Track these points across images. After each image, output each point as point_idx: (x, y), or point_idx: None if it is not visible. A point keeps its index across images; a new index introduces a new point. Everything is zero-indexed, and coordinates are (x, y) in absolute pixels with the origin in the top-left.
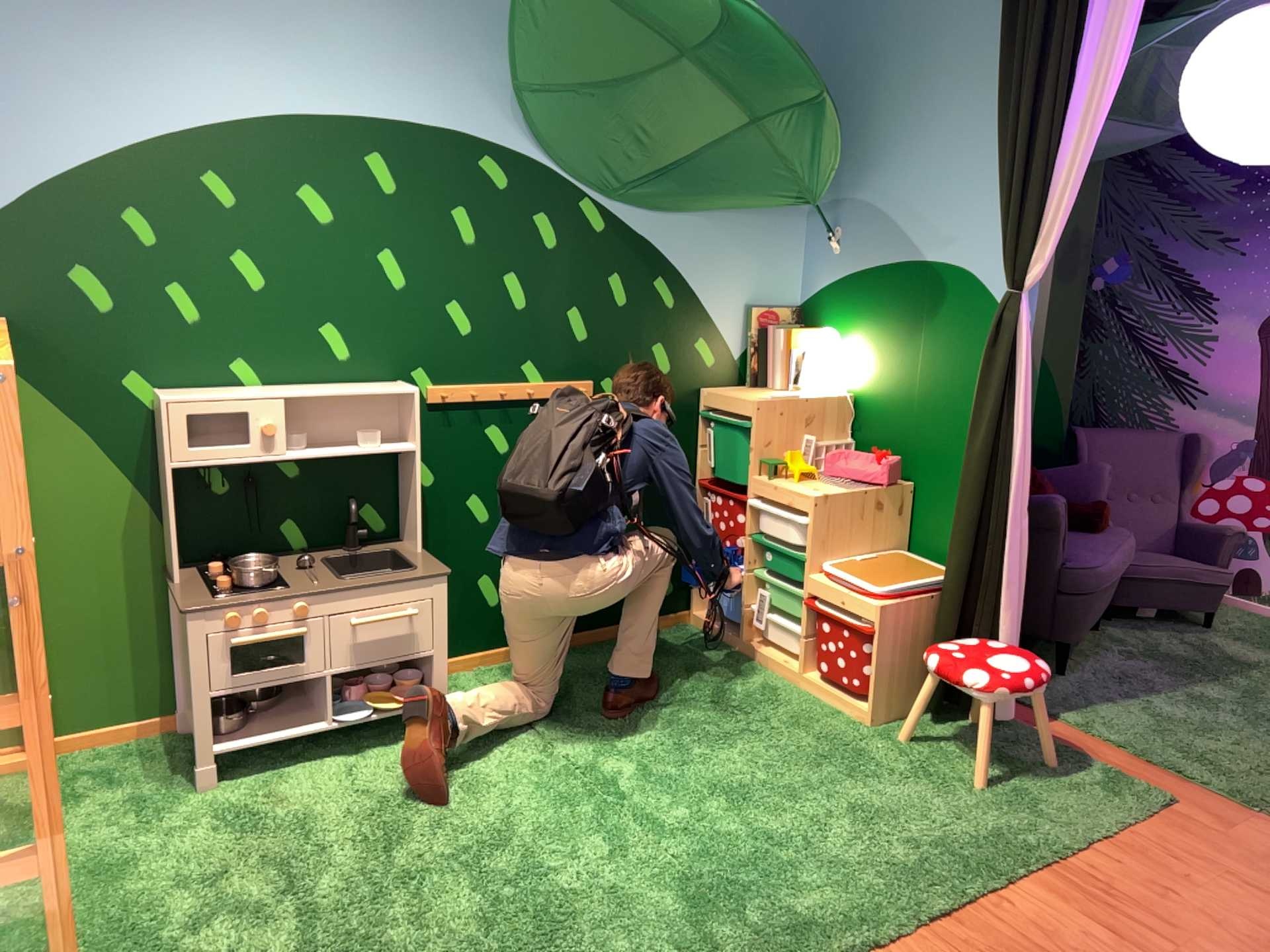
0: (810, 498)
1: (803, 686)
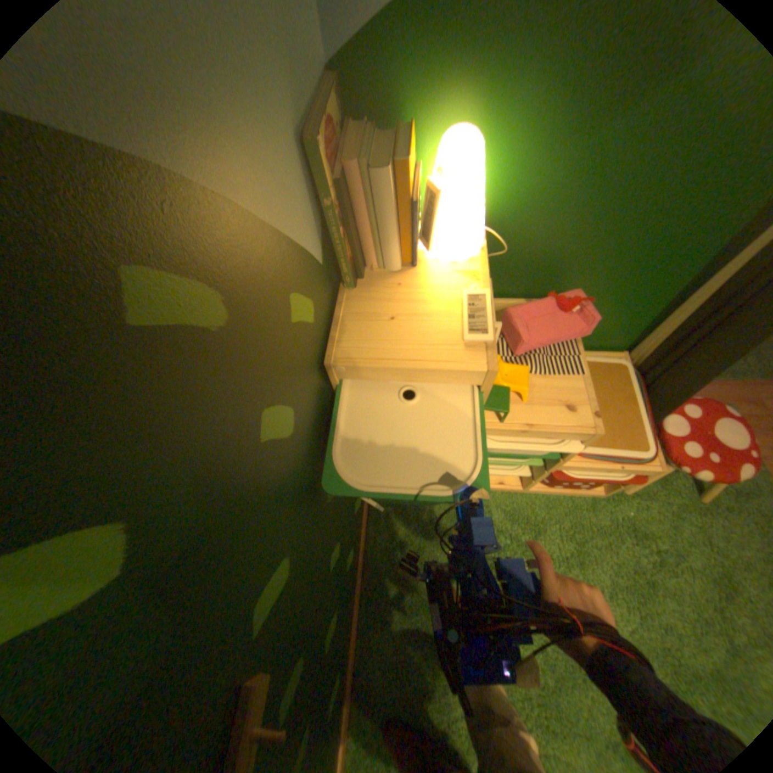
0: (600, 431)
1: (531, 492)
